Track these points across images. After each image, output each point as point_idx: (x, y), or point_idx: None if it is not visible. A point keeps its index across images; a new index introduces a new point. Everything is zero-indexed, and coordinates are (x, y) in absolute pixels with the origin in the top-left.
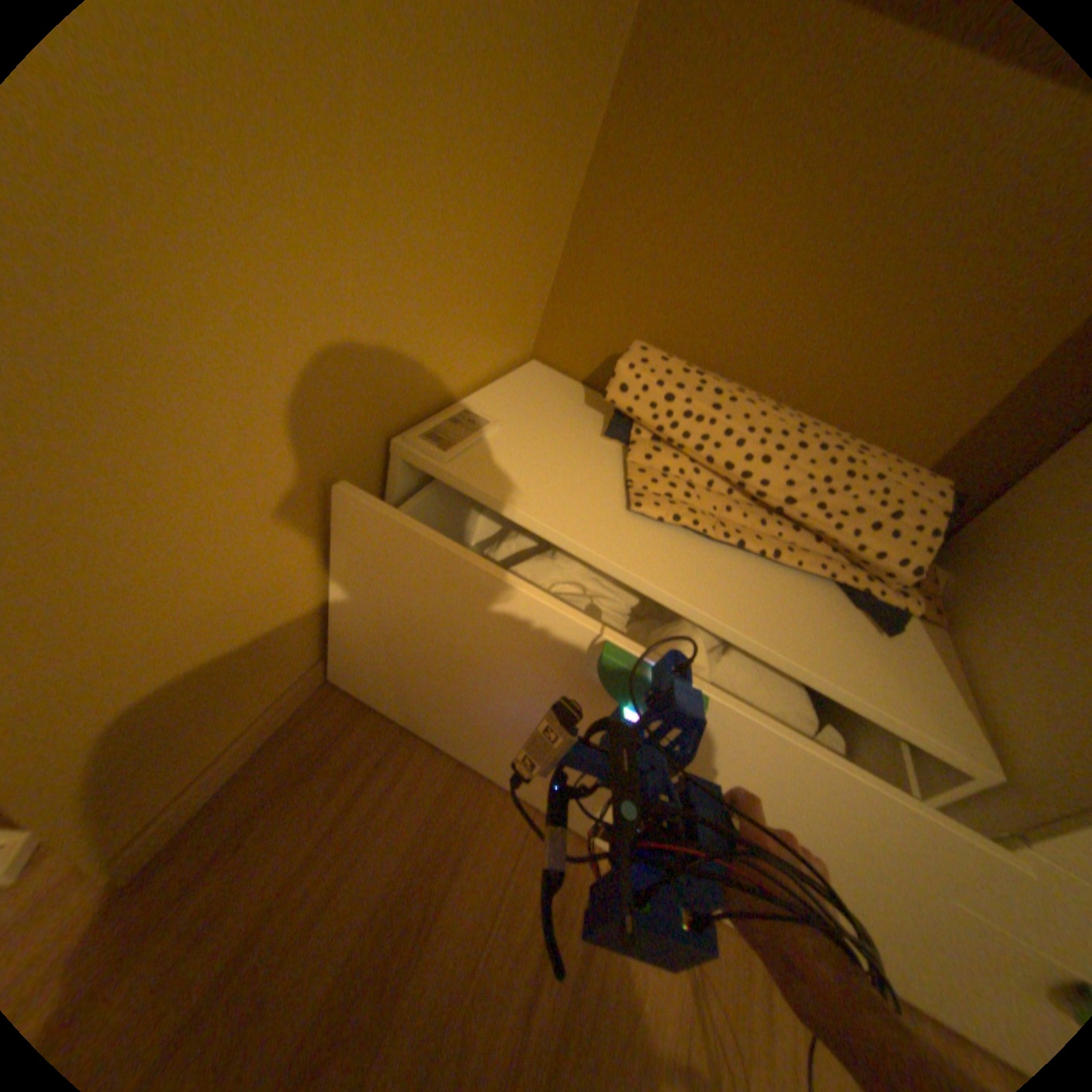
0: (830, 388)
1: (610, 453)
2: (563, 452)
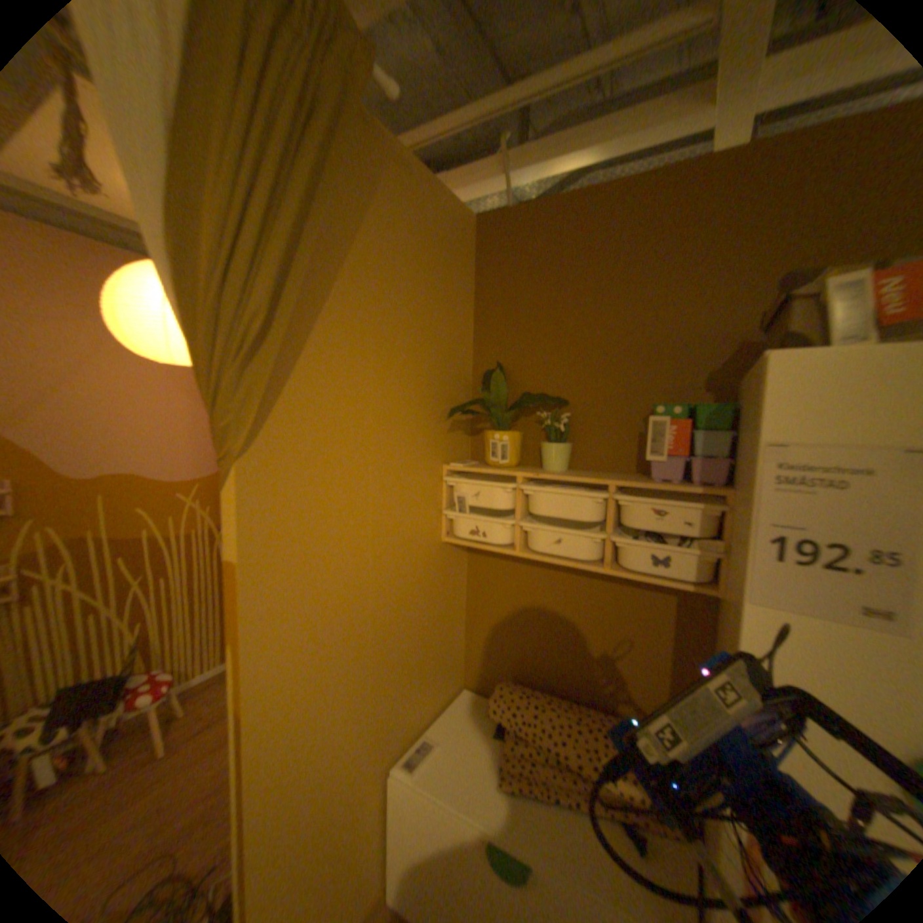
0: (598, 692)
1: (495, 753)
2: (469, 760)
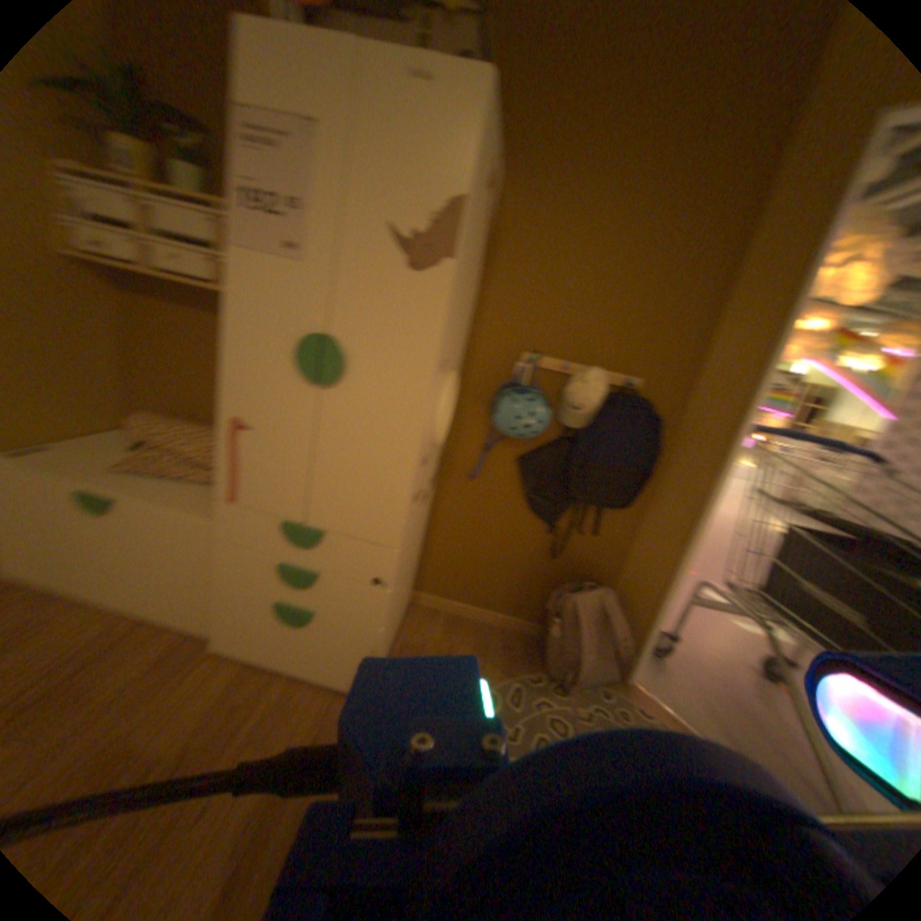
0: None
1: (115, 459)
2: (81, 461)
